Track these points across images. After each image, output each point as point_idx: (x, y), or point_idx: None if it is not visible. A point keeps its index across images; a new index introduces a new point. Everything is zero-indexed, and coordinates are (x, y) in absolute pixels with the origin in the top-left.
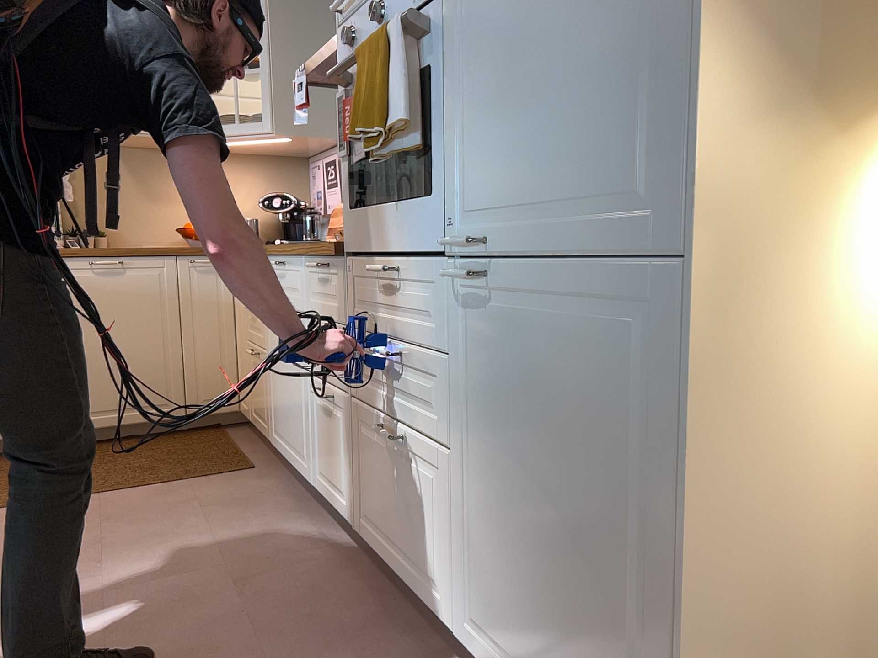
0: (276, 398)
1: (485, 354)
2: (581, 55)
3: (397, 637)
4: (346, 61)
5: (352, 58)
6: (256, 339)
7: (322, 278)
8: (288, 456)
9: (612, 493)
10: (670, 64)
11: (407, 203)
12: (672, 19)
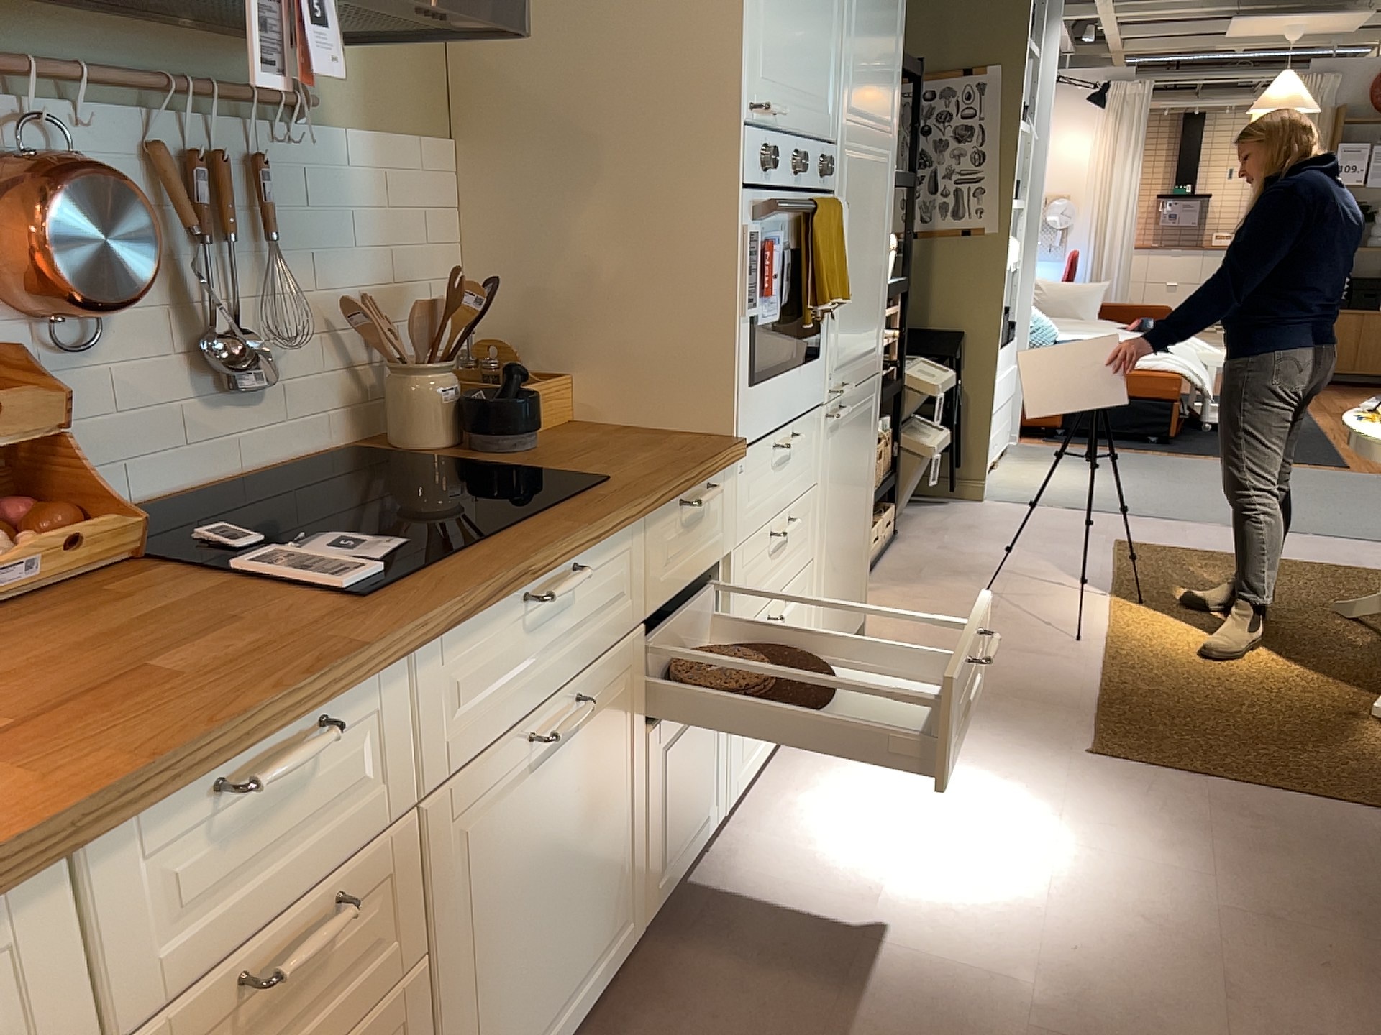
0: (503, 988)
1: (833, 461)
2: (868, 280)
3: (793, 773)
4: (801, 212)
5: (805, 211)
6: (329, 1026)
7: (689, 517)
8: (560, 1030)
9: (861, 487)
10: (879, 295)
11: (800, 368)
12: (880, 277)
